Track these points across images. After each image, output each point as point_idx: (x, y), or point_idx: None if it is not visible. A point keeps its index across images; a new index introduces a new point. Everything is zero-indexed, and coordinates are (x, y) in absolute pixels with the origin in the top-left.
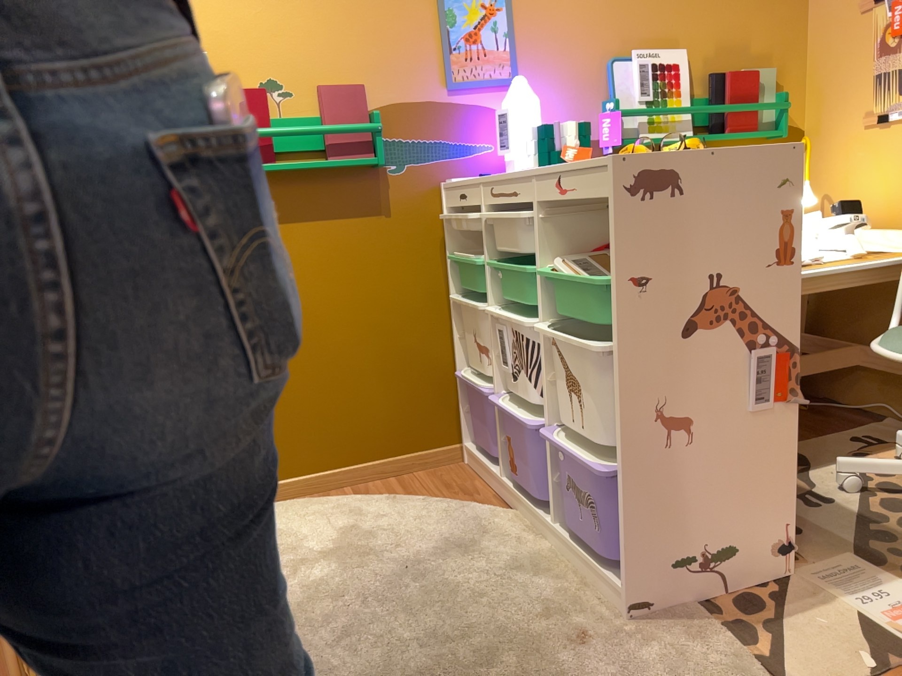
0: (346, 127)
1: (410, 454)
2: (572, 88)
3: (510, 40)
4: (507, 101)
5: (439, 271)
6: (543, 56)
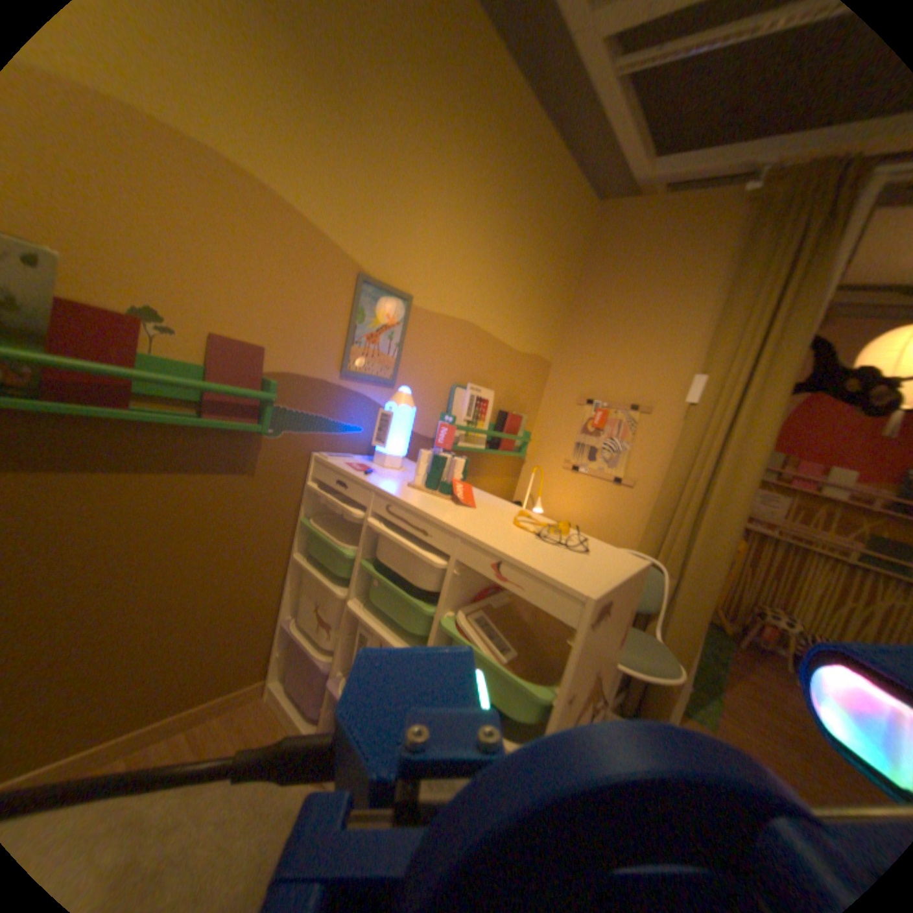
0: (238, 388)
1: (210, 706)
2: (429, 399)
3: (402, 350)
4: (395, 406)
5: (289, 532)
6: (418, 370)
